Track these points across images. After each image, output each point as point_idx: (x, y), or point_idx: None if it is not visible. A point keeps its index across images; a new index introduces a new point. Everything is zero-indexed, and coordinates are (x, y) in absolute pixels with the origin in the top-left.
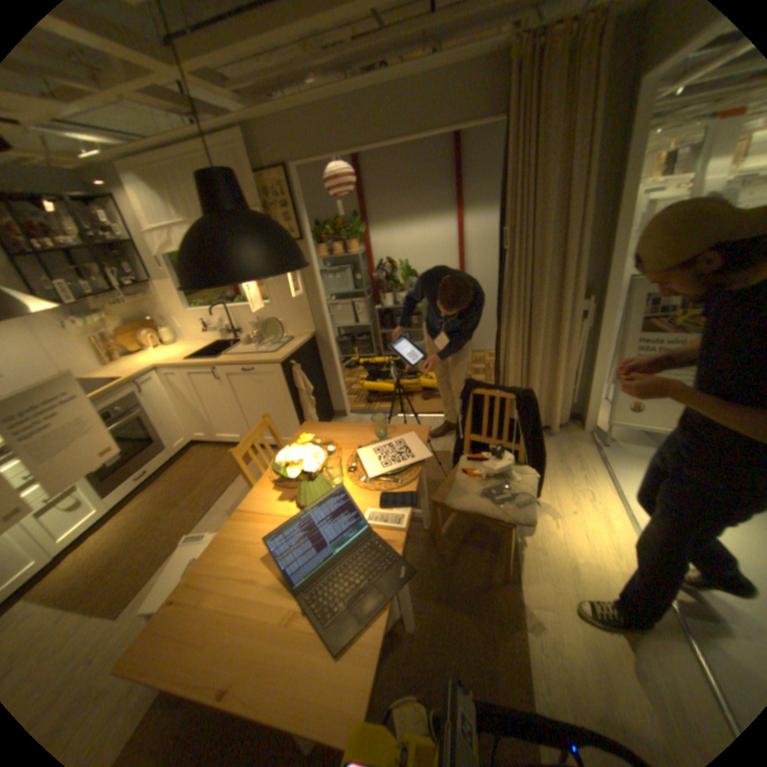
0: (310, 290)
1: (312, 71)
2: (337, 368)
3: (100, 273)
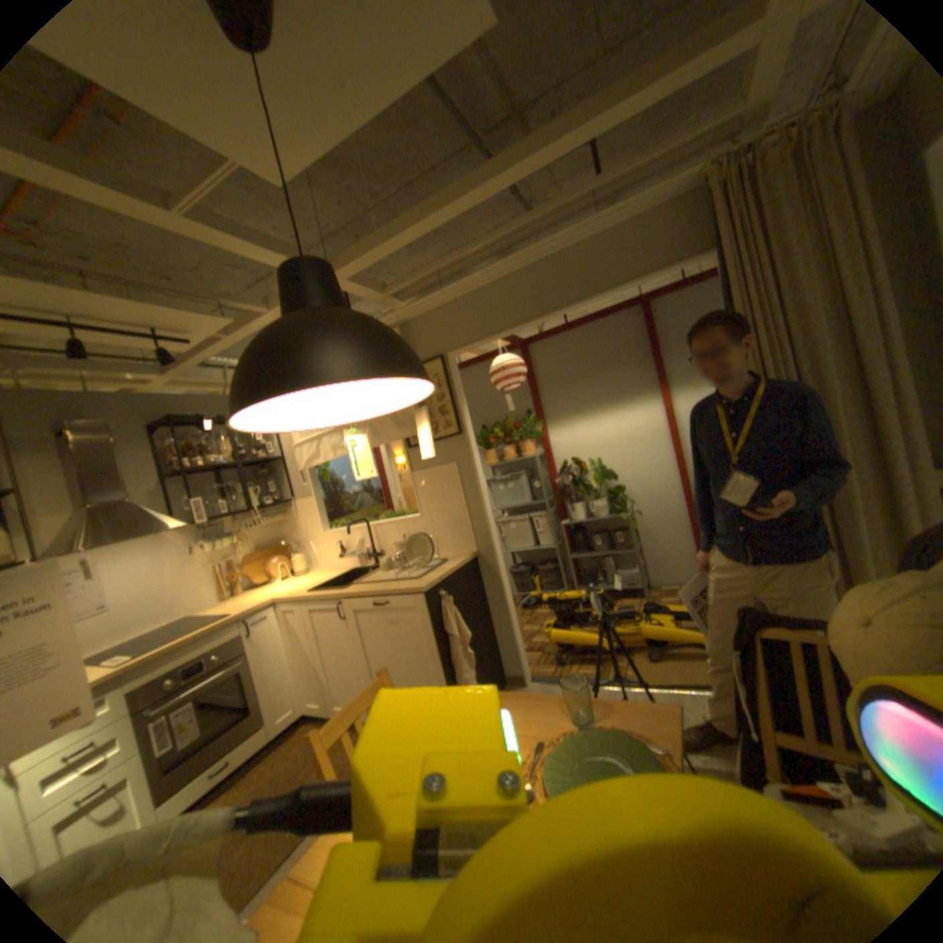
0: (469, 494)
1: (473, 260)
2: (507, 605)
3: (241, 490)
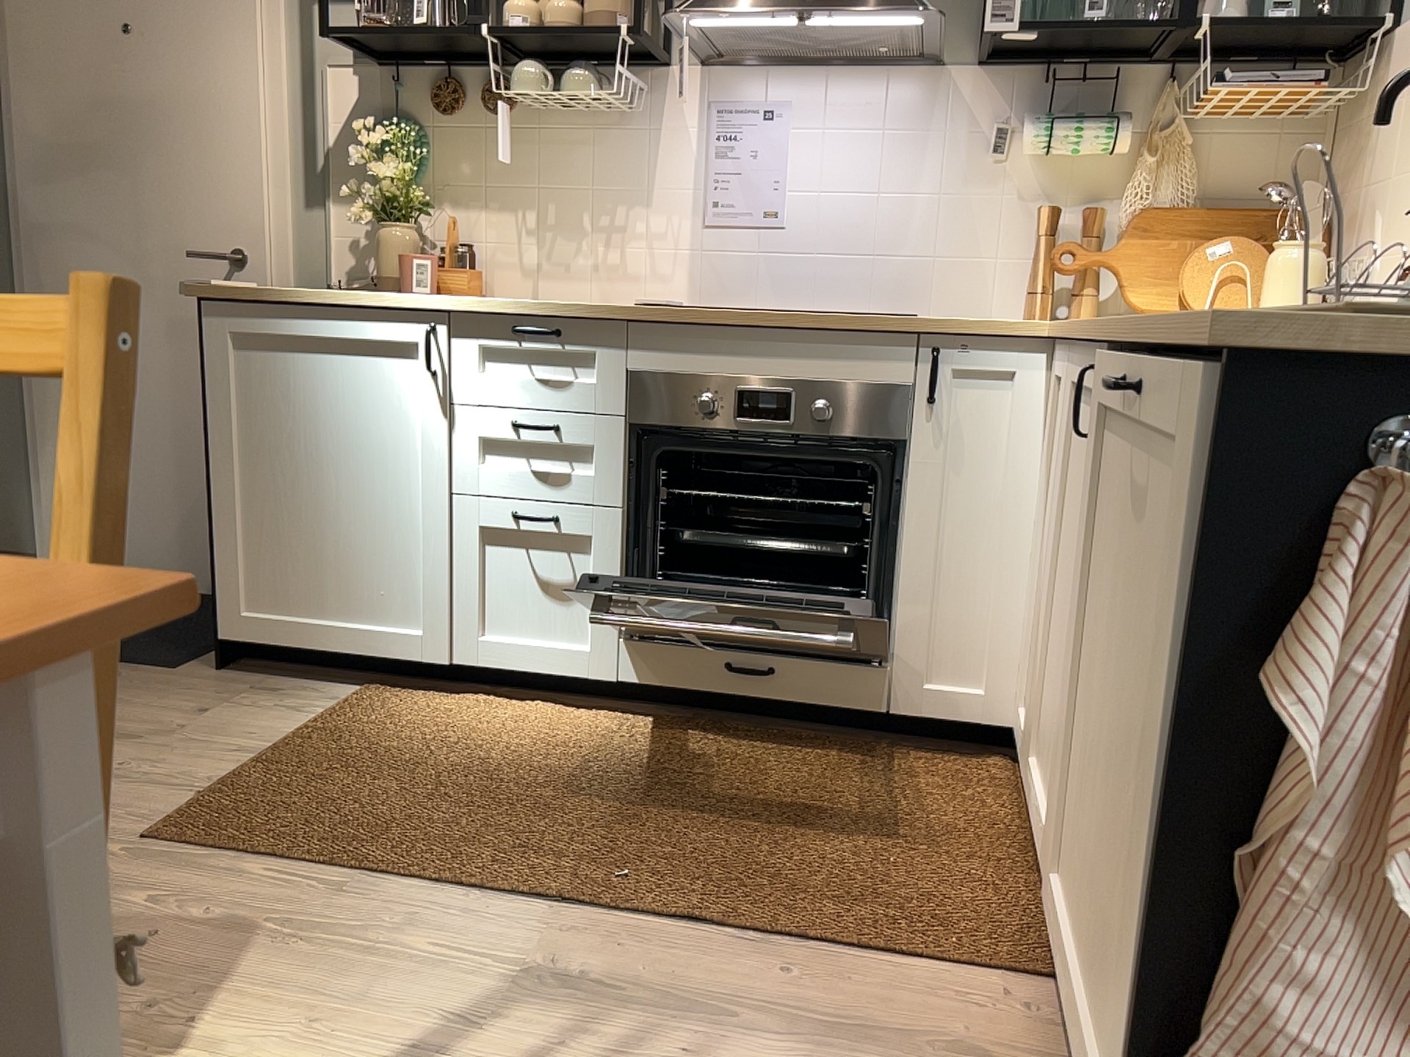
0: None
1: None
2: None
3: None
